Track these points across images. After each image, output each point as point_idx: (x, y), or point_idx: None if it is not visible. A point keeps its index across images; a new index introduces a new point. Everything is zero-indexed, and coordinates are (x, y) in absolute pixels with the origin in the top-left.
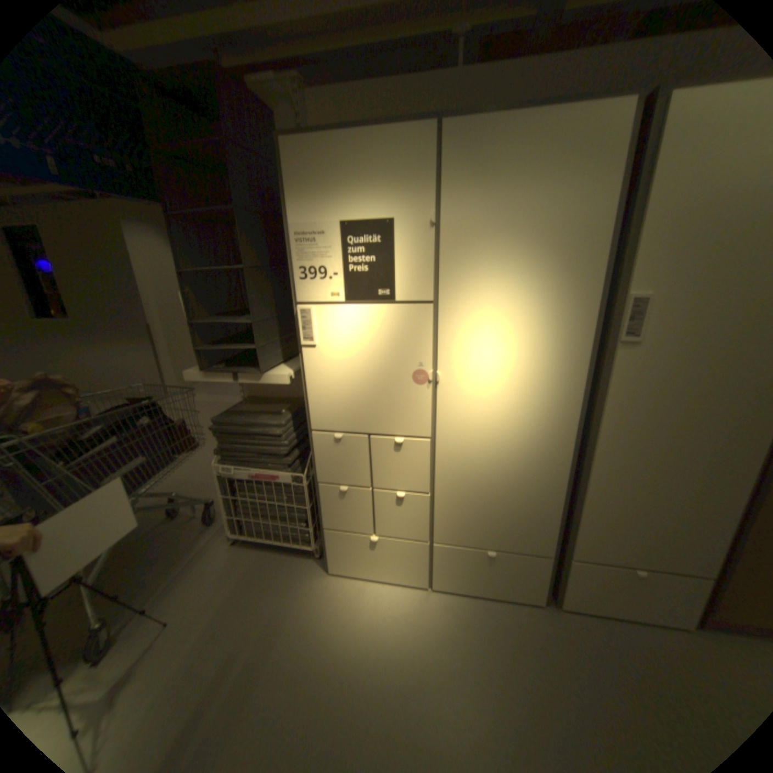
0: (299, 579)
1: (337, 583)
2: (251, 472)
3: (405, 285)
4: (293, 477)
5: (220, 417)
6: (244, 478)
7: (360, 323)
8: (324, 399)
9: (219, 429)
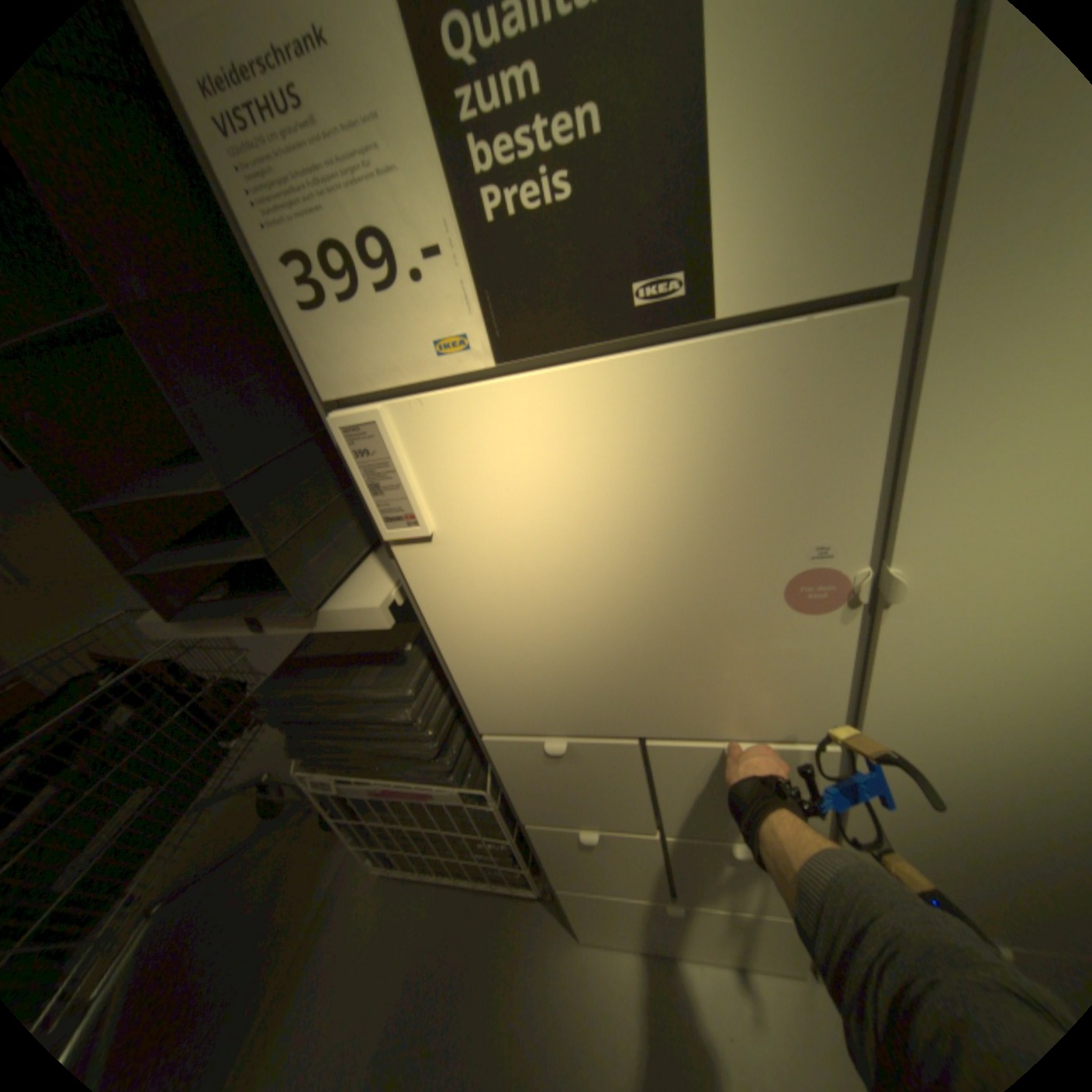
0: (521, 960)
1: (600, 968)
2: (372, 787)
3: (761, 225)
4: (463, 794)
5: (272, 686)
6: (362, 797)
7: (570, 440)
8: (494, 671)
9: (275, 717)
